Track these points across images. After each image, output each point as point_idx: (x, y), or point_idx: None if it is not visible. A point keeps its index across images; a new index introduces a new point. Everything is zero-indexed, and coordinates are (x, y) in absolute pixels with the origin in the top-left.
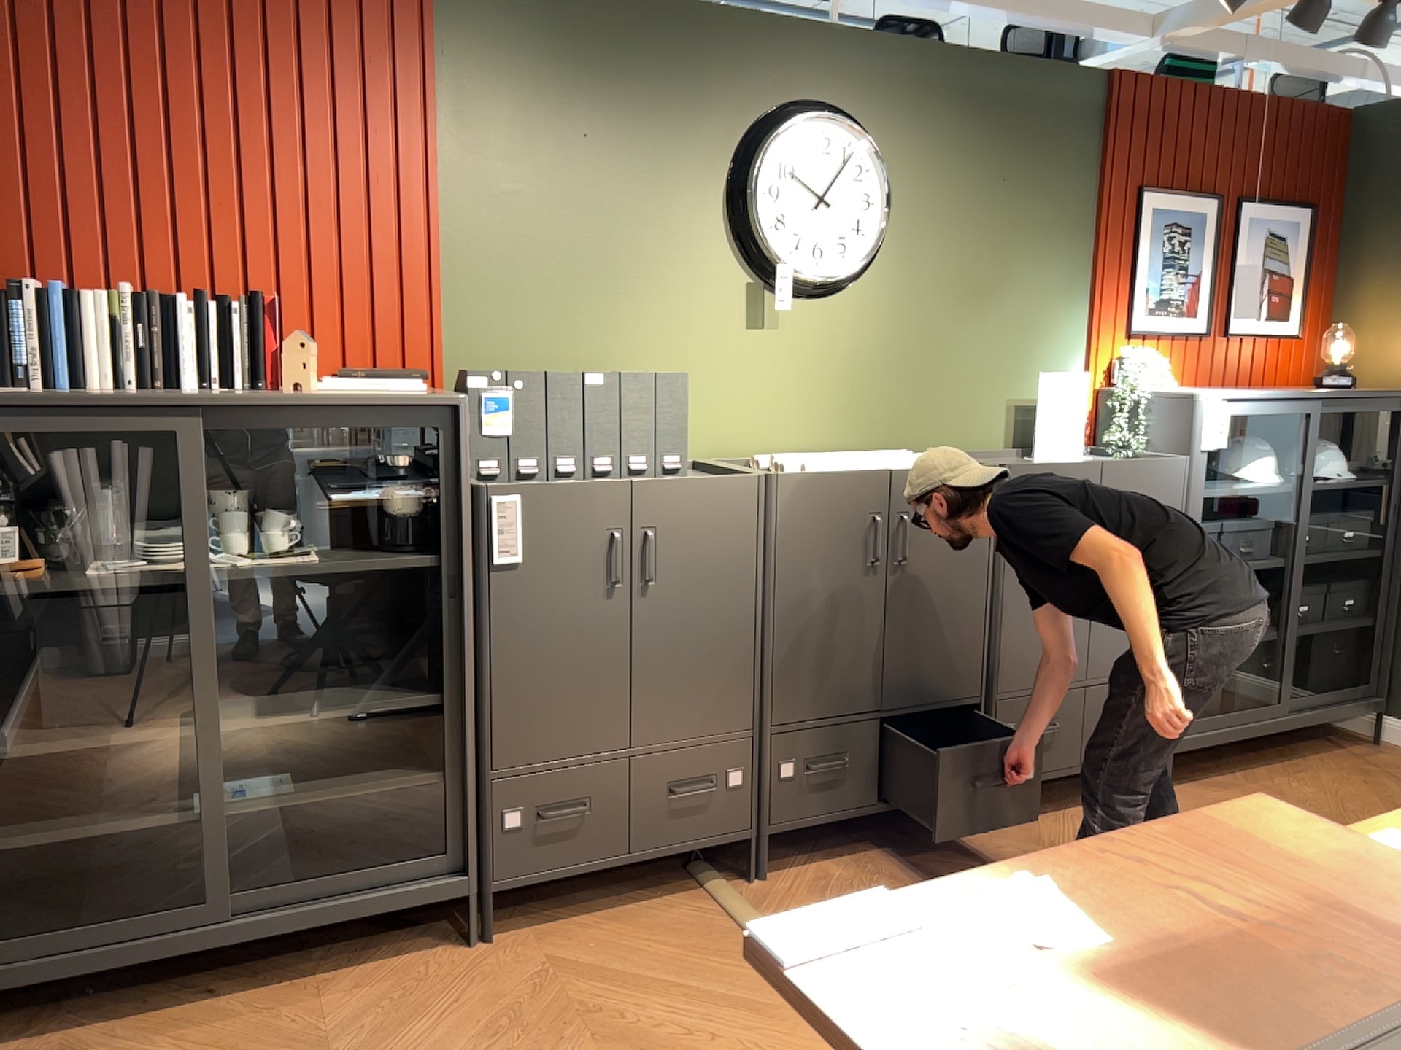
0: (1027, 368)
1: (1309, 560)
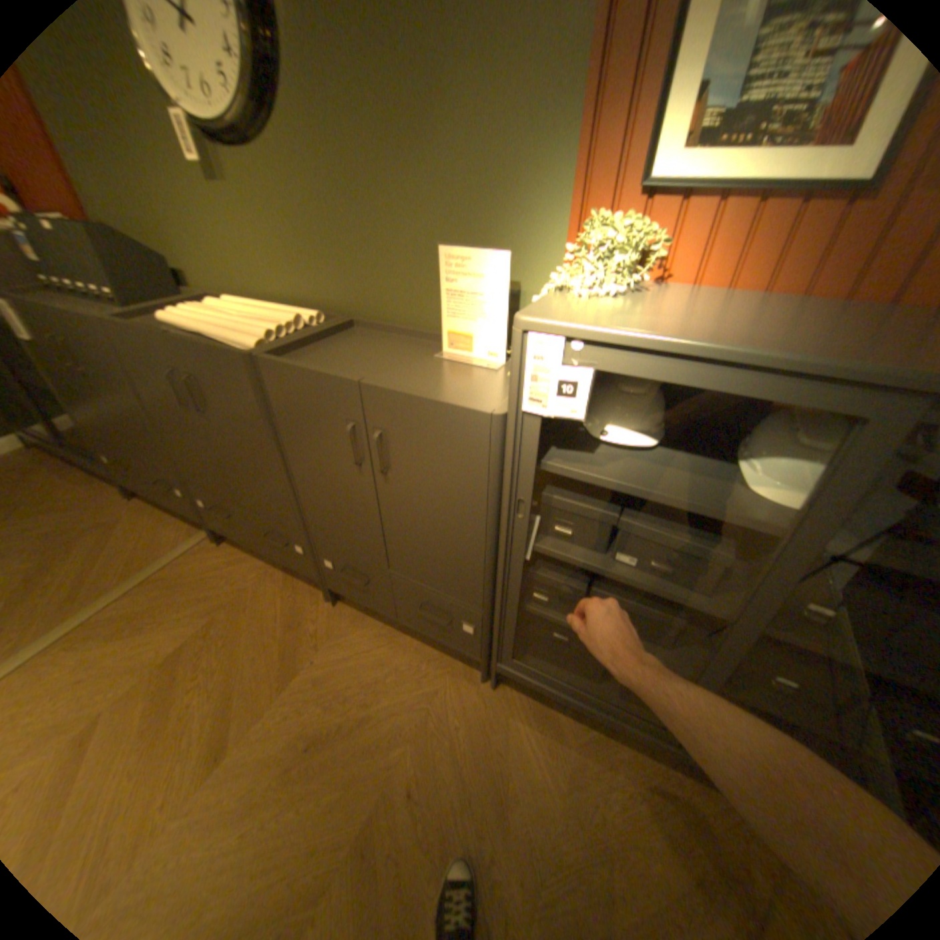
0: (475, 237)
1: (800, 642)
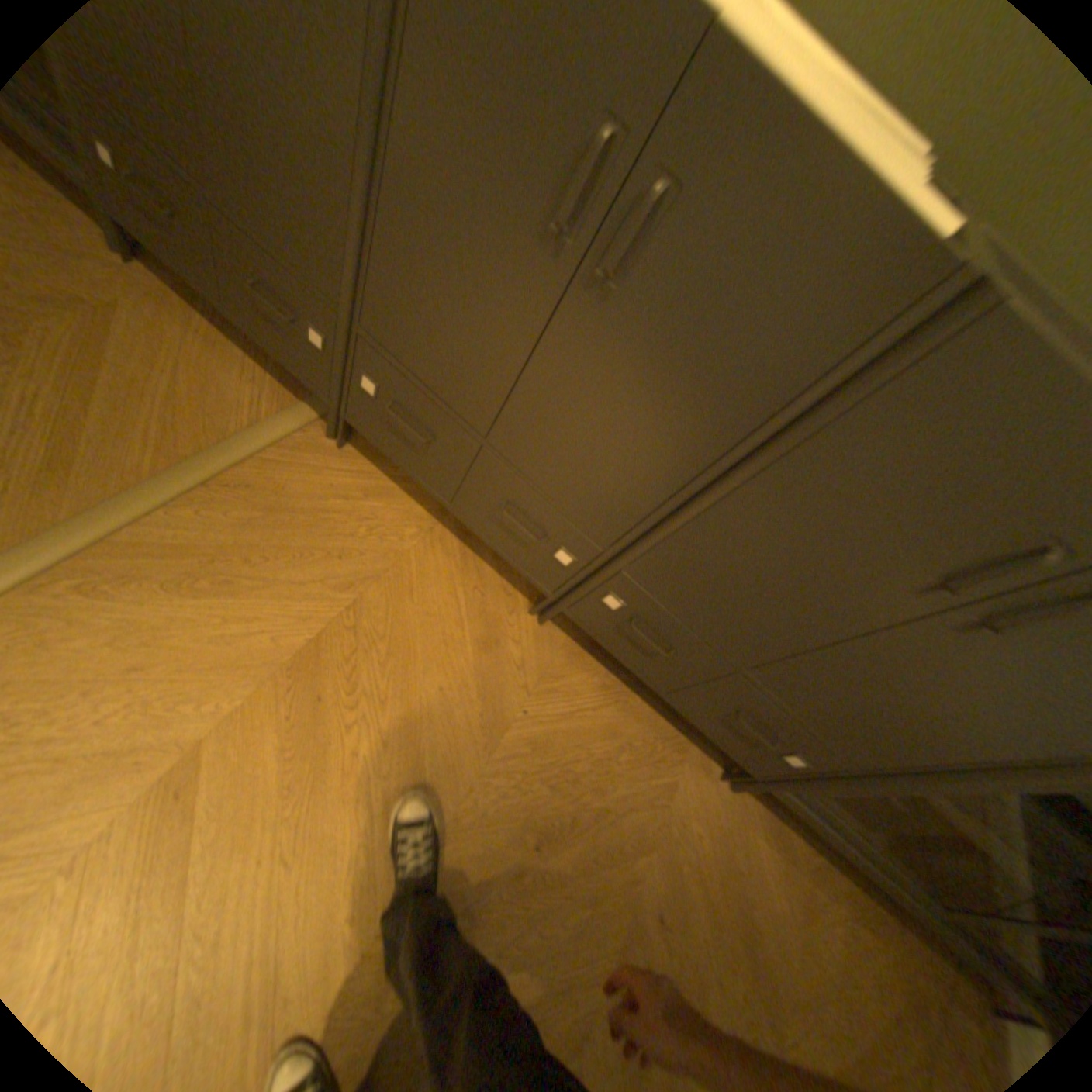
0: None
1: None
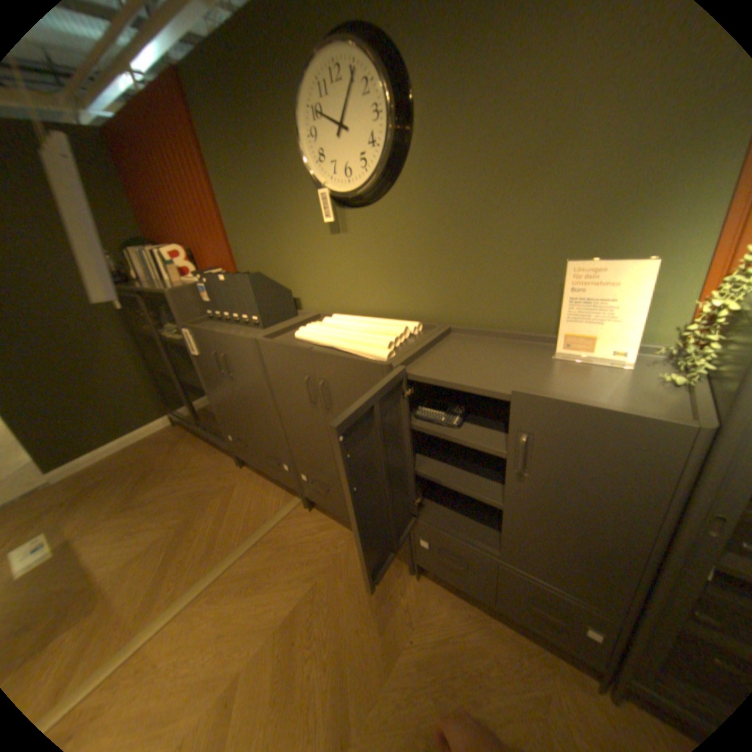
0: (593, 249)
1: None
